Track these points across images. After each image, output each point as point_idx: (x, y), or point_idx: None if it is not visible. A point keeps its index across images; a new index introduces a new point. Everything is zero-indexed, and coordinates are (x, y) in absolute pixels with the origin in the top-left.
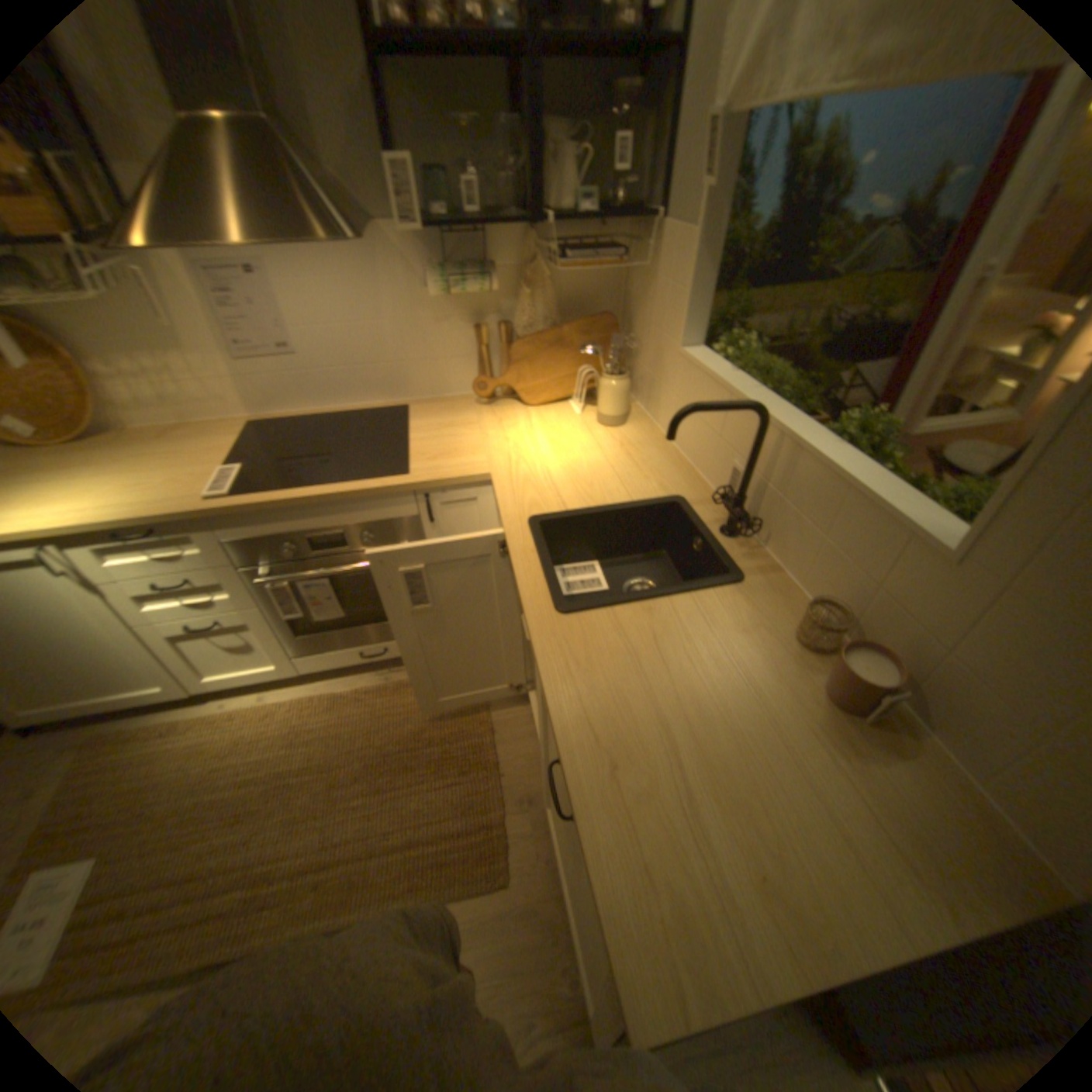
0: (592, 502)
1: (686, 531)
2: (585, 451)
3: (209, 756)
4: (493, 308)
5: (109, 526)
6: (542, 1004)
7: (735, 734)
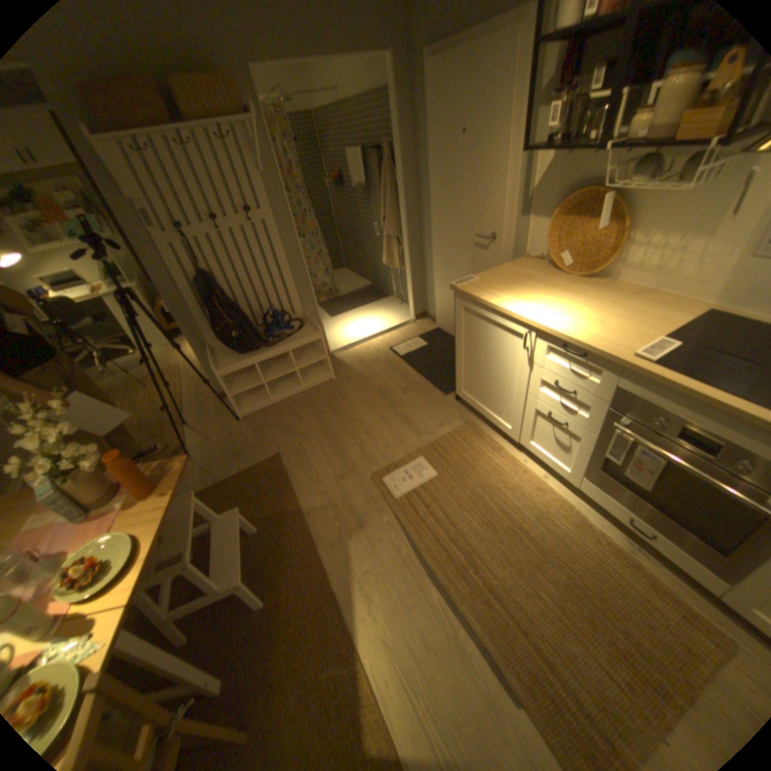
0: None
1: None
2: None
3: (504, 481)
4: None
5: (571, 340)
6: None
7: None
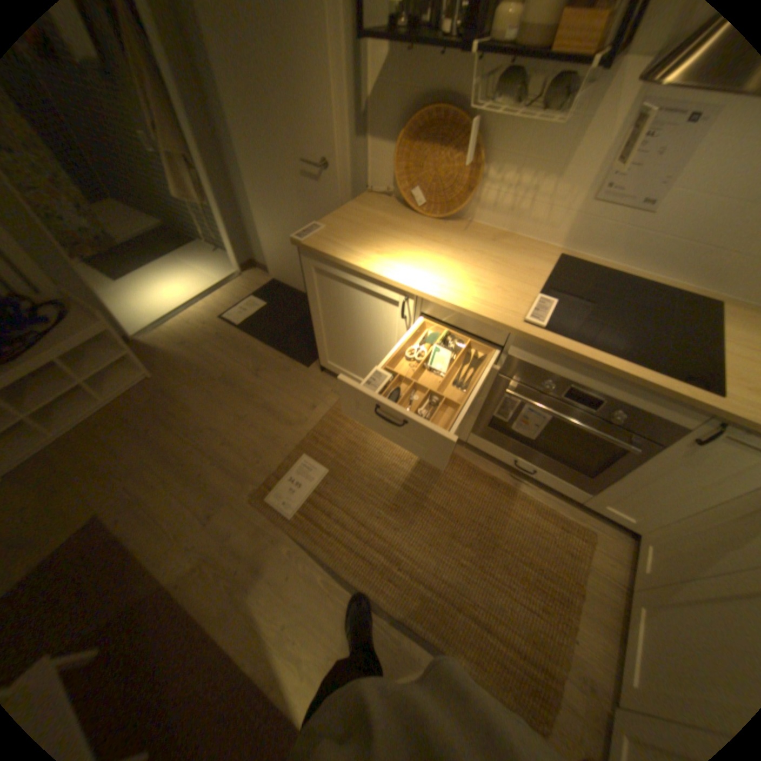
0: None
1: None
2: None
3: (397, 454)
4: None
5: (457, 309)
6: None
7: None
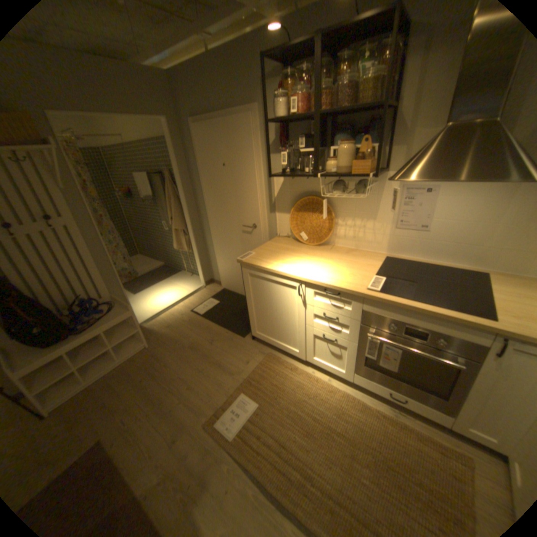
0: None
1: None
2: None
3: (305, 393)
4: None
5: (329, 286)
6: None
7: None
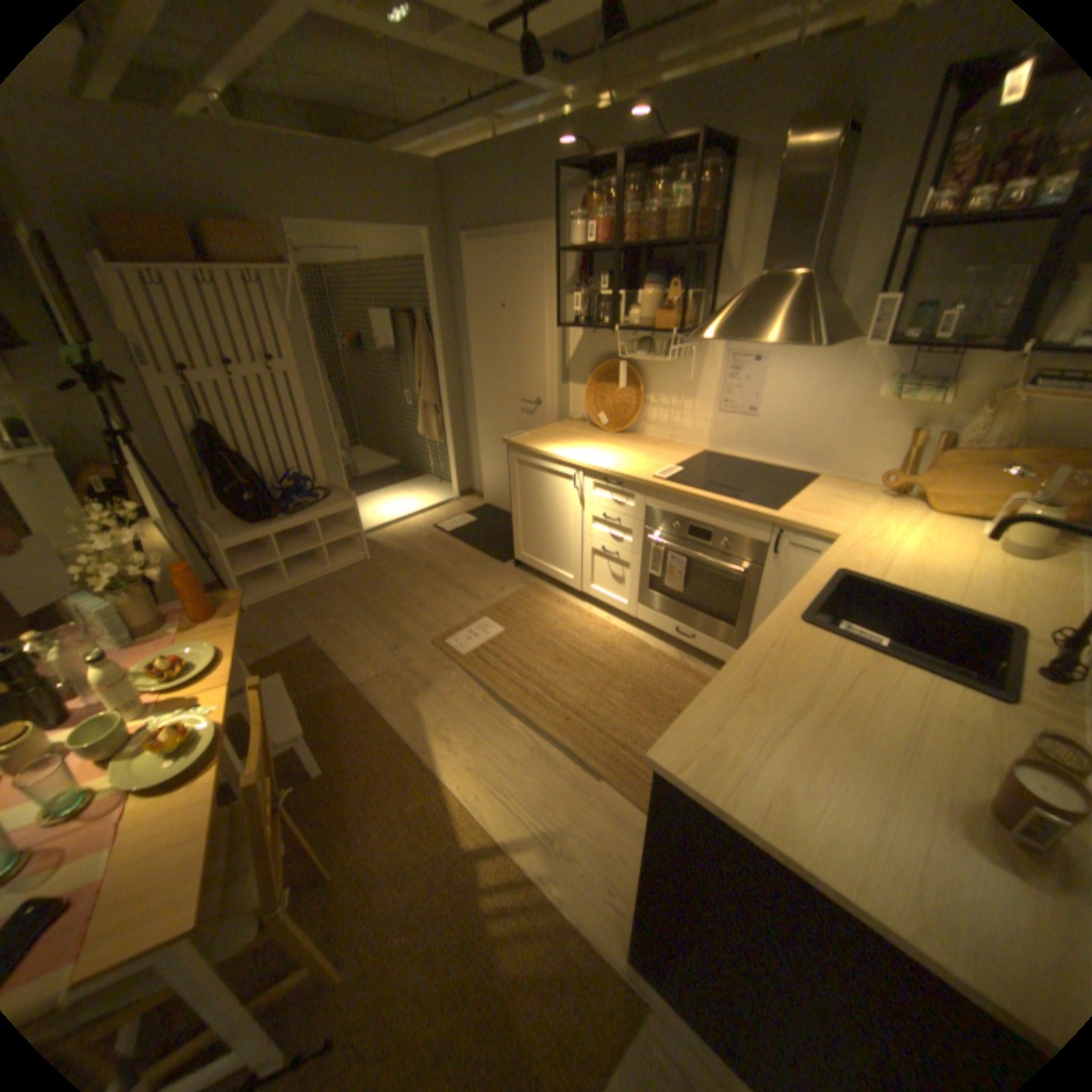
0: (915, 590)
1: (1003, 657)
2: (956, 560)
3: (569, 626)
4: (946, 419)
5: (607, 473)
6: (626, 897)
7: (861, 748)
